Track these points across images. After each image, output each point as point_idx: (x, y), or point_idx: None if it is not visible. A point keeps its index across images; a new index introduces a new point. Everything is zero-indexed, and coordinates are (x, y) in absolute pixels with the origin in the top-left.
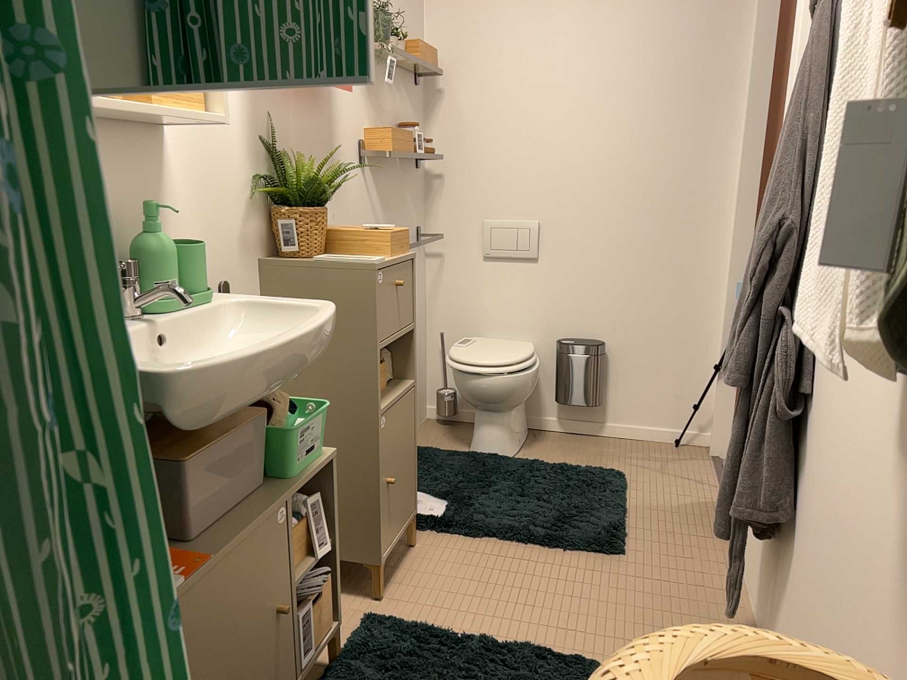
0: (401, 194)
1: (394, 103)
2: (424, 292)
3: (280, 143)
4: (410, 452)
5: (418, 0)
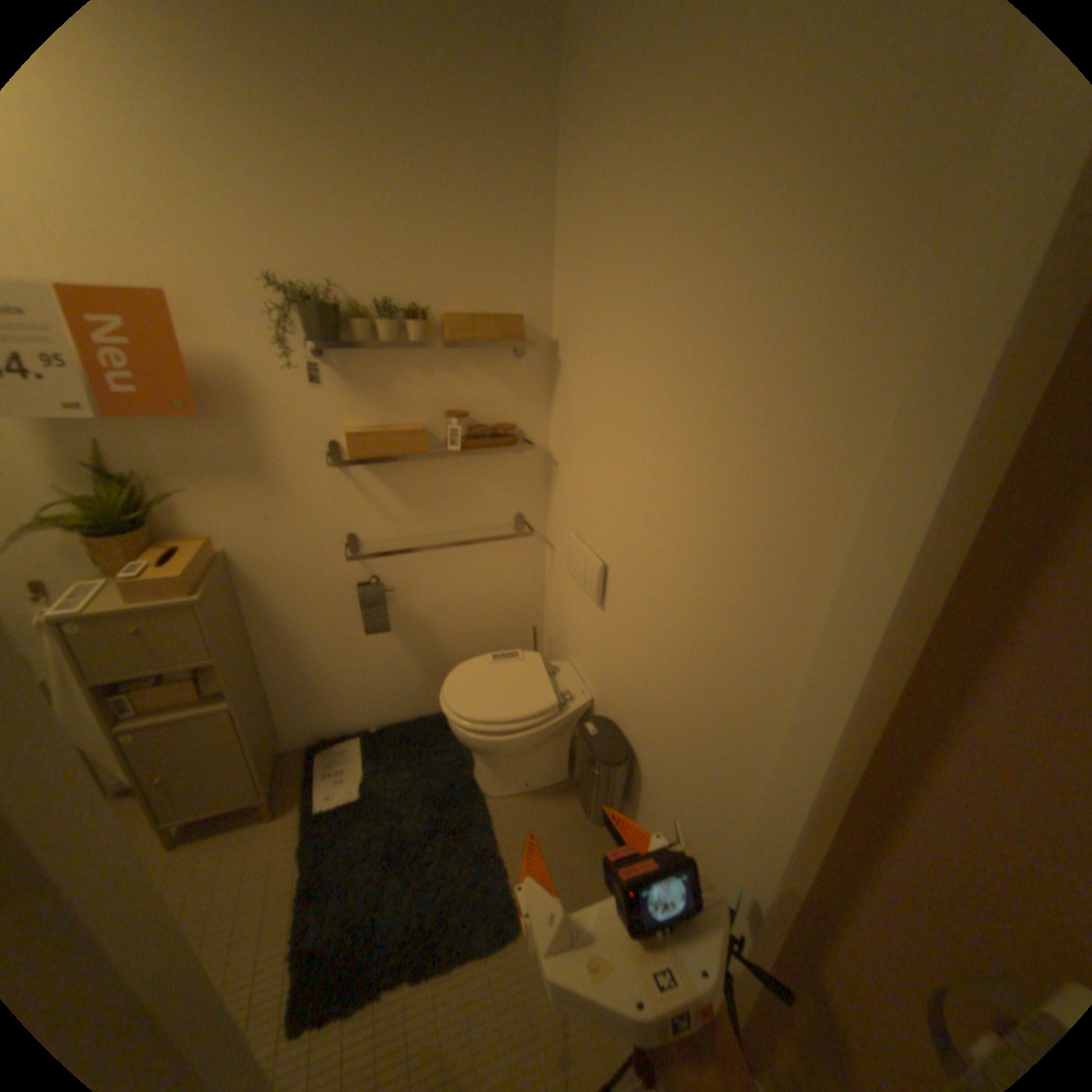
0: (457, 482)
1: (436, 381)
2: (534, 576)
3: (113, 462)
4: (221, 762)
5: (528, 227)
